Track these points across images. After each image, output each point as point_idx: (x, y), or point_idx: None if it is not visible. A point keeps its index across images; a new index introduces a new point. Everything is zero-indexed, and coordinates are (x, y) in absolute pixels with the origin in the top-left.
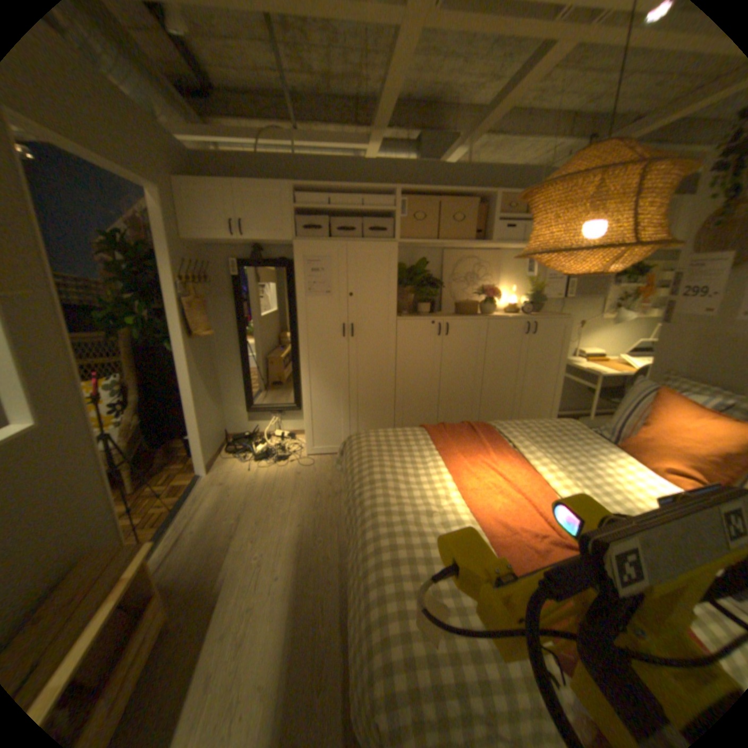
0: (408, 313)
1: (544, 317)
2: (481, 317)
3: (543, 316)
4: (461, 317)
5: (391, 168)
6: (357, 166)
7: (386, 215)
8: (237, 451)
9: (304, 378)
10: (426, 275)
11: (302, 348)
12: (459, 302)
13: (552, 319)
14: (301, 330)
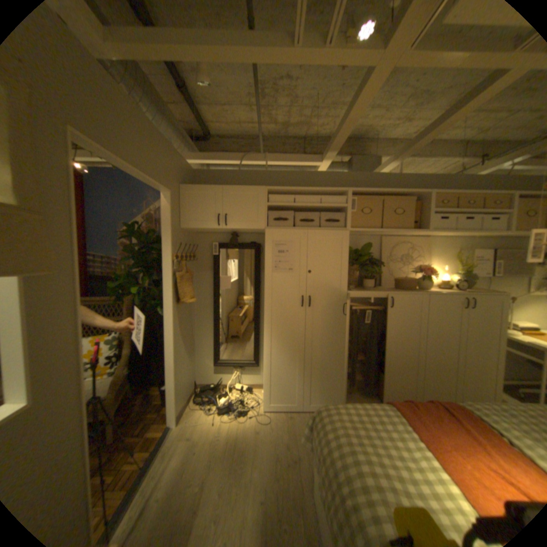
0: (354, 287)
1: (481, 293)
2: (422, 292)
3: (479, 293)
4: (404, 292)
5: (339, 177)
6: (313, 176)
7: (338, 210)
8: (203, 403)
9: (266, 340)
10: (369, 256)
11: (266, 315)
12: (397, 278)
13: (490, 295)
14: (267, 300)
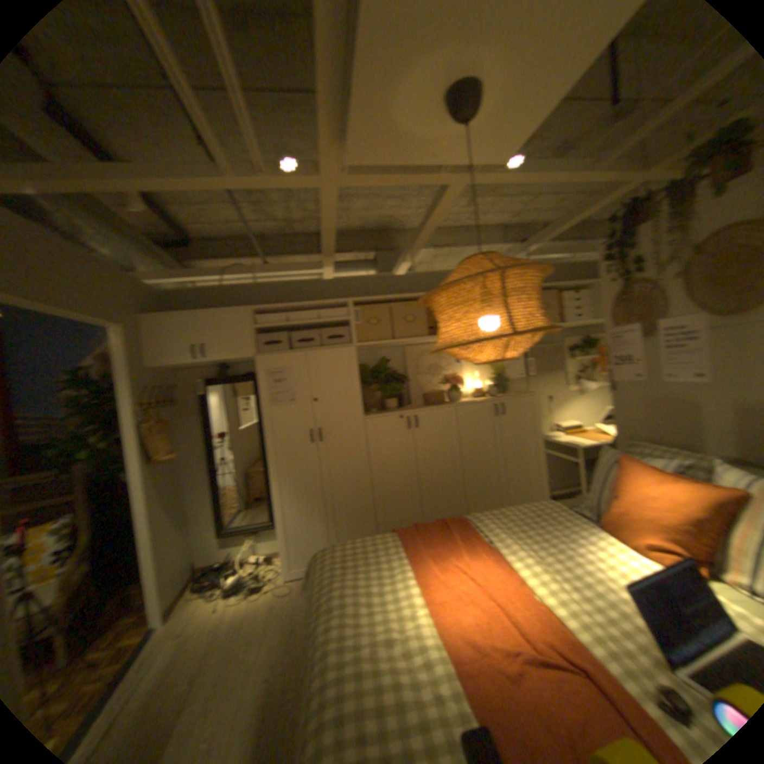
0: (376, 410)
1: (508, 397)
2: (447, 405)
3: (507, 396)
4: (427, 408)
5: (343, 284)
6: (312, 287)
7: (342, 324)
8: (201, 589)
9: (273, 491)
10: (390, 372)
11: (269, 460)
12: (426, 392)
13: (516, 398)
14: (266, 441)
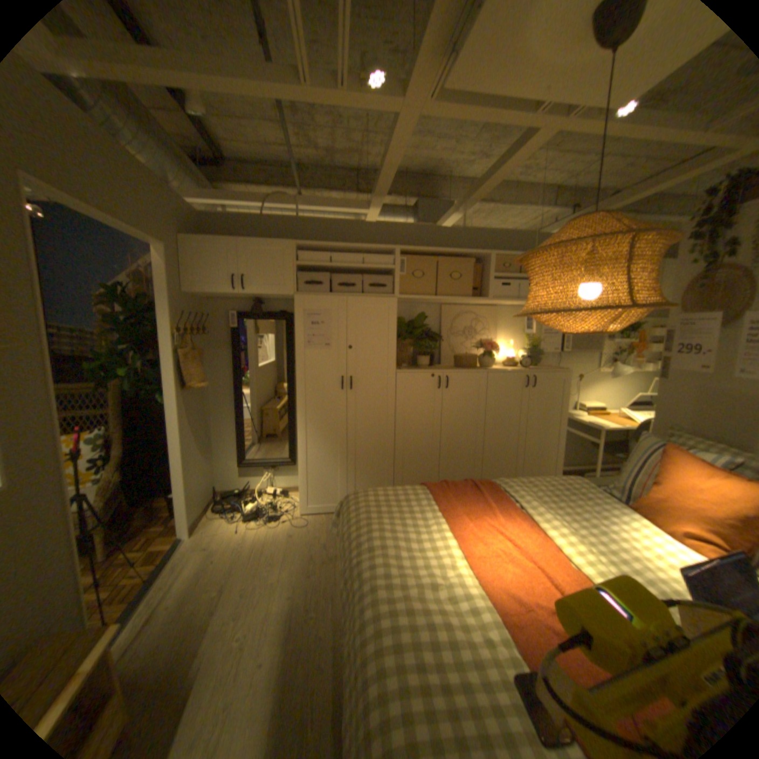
0: (407, 366)
1: (543, 371)
2: (481, 370)
3: (541, 370)
4: (460, 371)
5: (390, 230)
6: (358, 228)
7: (386, 273)
8: (225, 510)
9: (301, 431)
10: (426, 329)
11: (300, 401)
12: (459, 355)
13: (551, 373)
14: (300, 382)
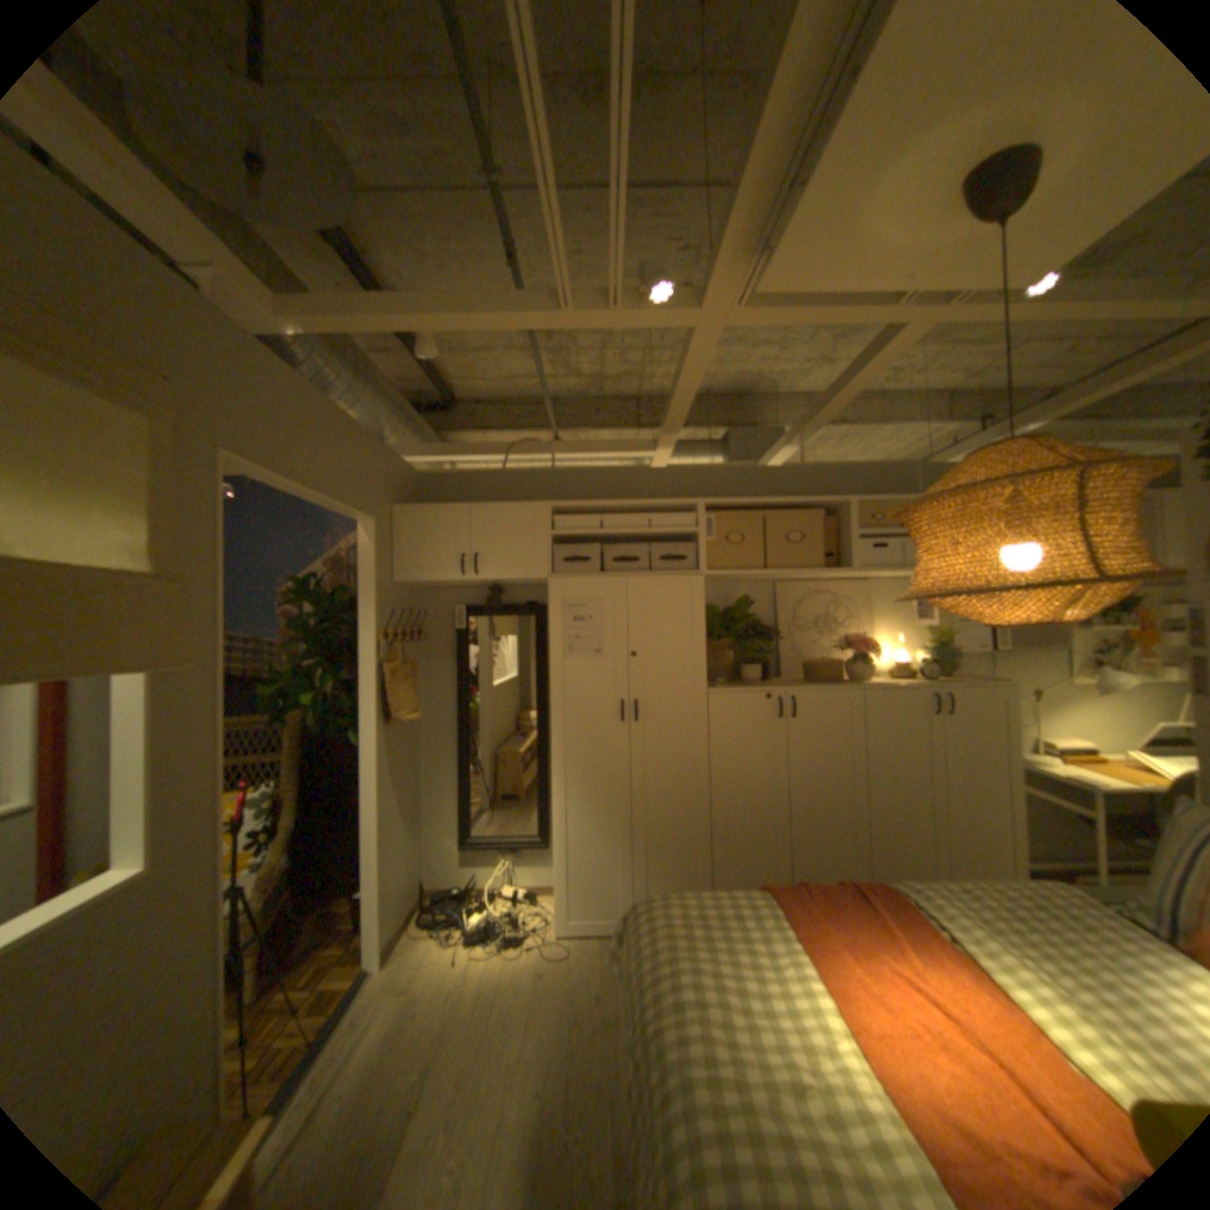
0: (725, 681)
1: (963, 685)
2: (851, 686)
3: (960, 683)
4: (815, 687)
5: (688, 477)
6: (640, 478)
7: (684, 539)
8: (436, 925)
9: (556, 790)
10: (751, 621)
11: (555, 740)
12: (810, 661)
13: (979, 688)
14: (555, 710)
